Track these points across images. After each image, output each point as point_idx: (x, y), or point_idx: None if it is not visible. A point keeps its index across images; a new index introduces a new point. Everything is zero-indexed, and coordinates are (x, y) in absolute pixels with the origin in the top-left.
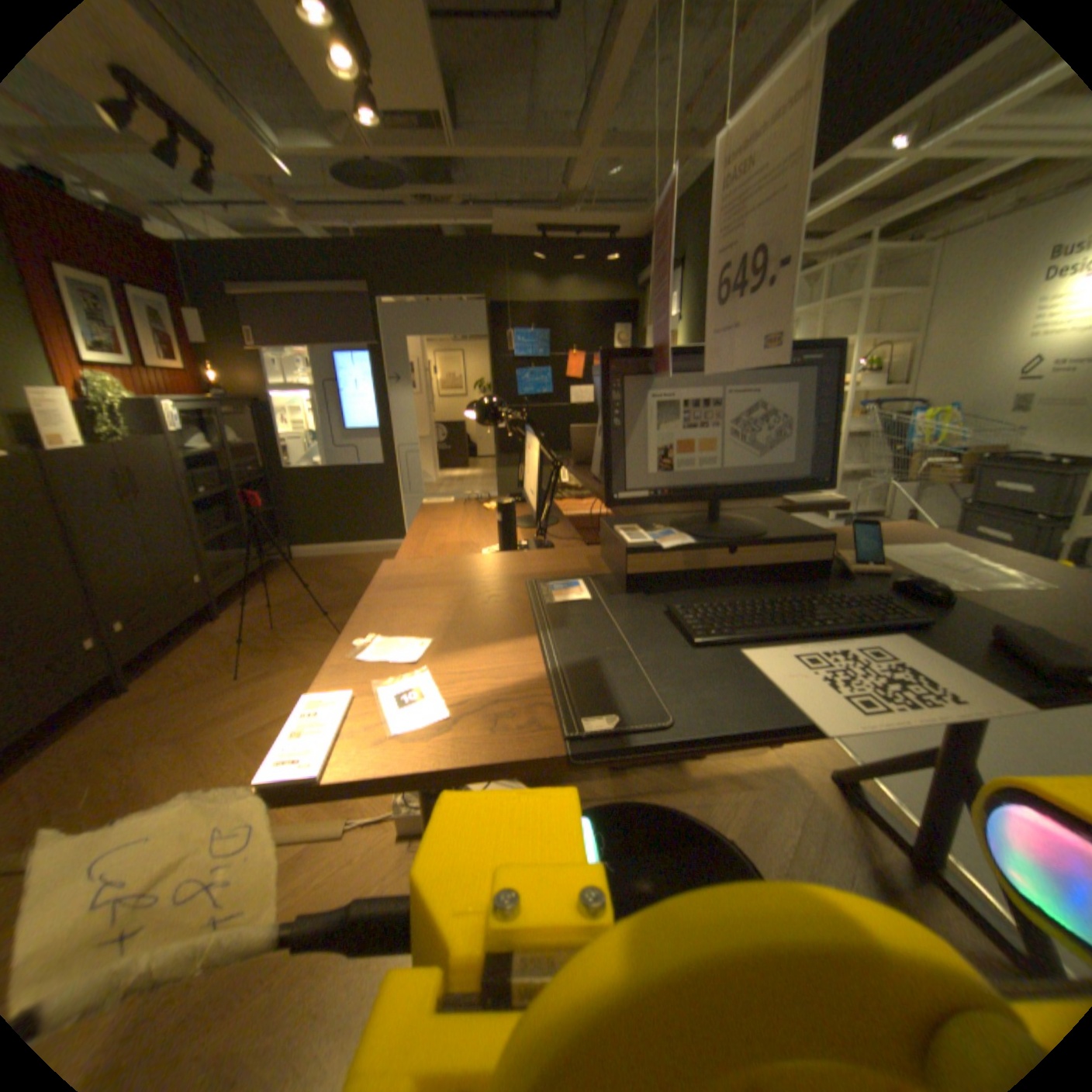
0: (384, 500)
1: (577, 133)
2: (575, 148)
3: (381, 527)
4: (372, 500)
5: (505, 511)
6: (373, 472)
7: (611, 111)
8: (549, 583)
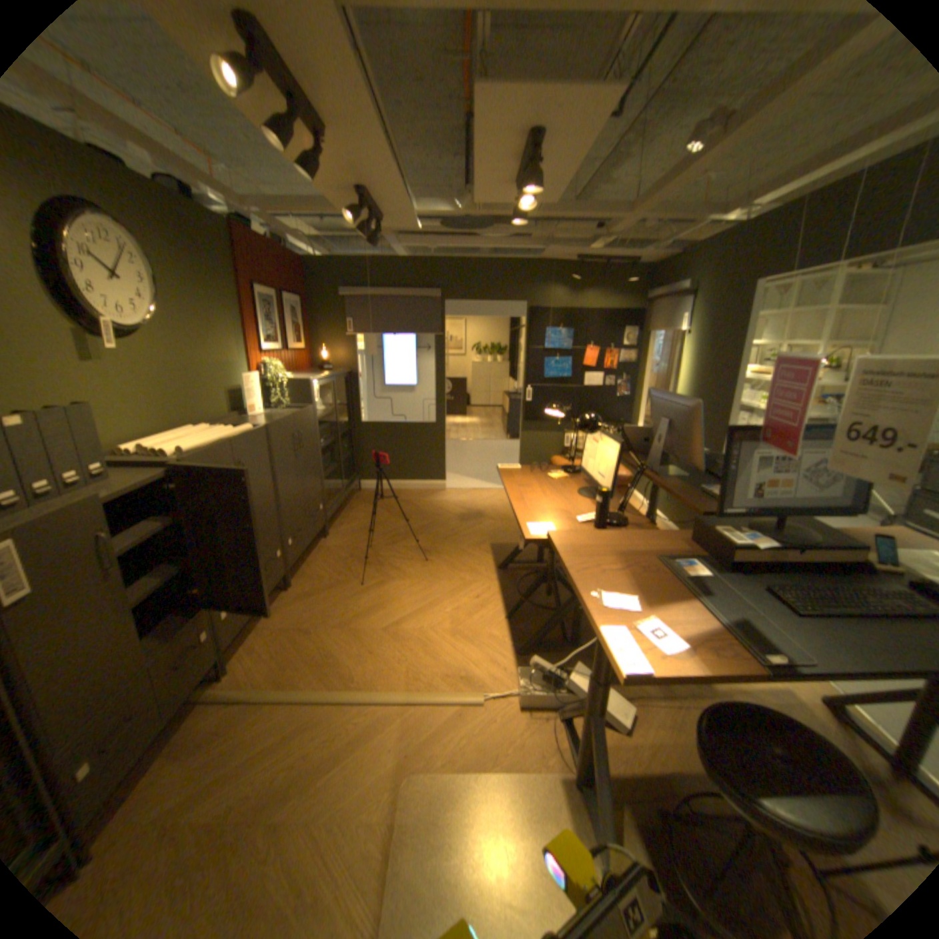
0: (432, 453)
1: (628, 207)
2: (620, 213)
3: (427, 473)
4: (423, 453)
5: (604, 498)
6: (426, 432)
7: (663, 200)
8: (674, 561)
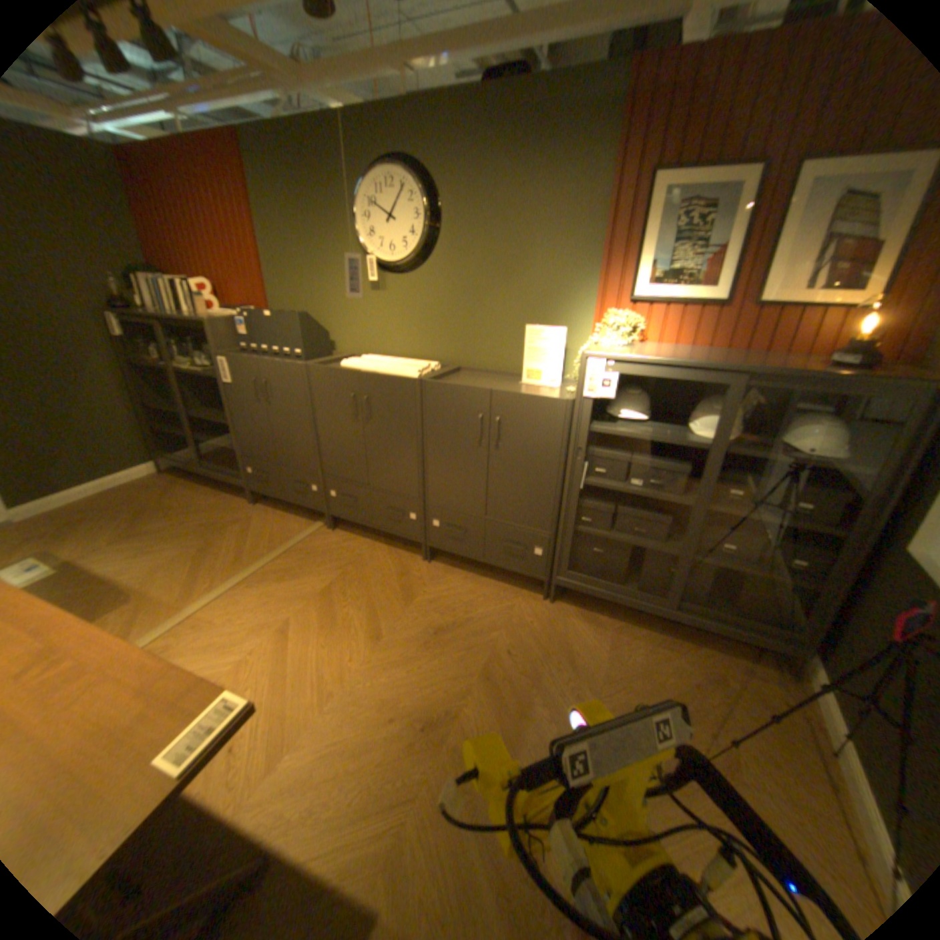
0: None
1: None
2: None
3: None
4: None
5: None
6: None
7: None
8: None
